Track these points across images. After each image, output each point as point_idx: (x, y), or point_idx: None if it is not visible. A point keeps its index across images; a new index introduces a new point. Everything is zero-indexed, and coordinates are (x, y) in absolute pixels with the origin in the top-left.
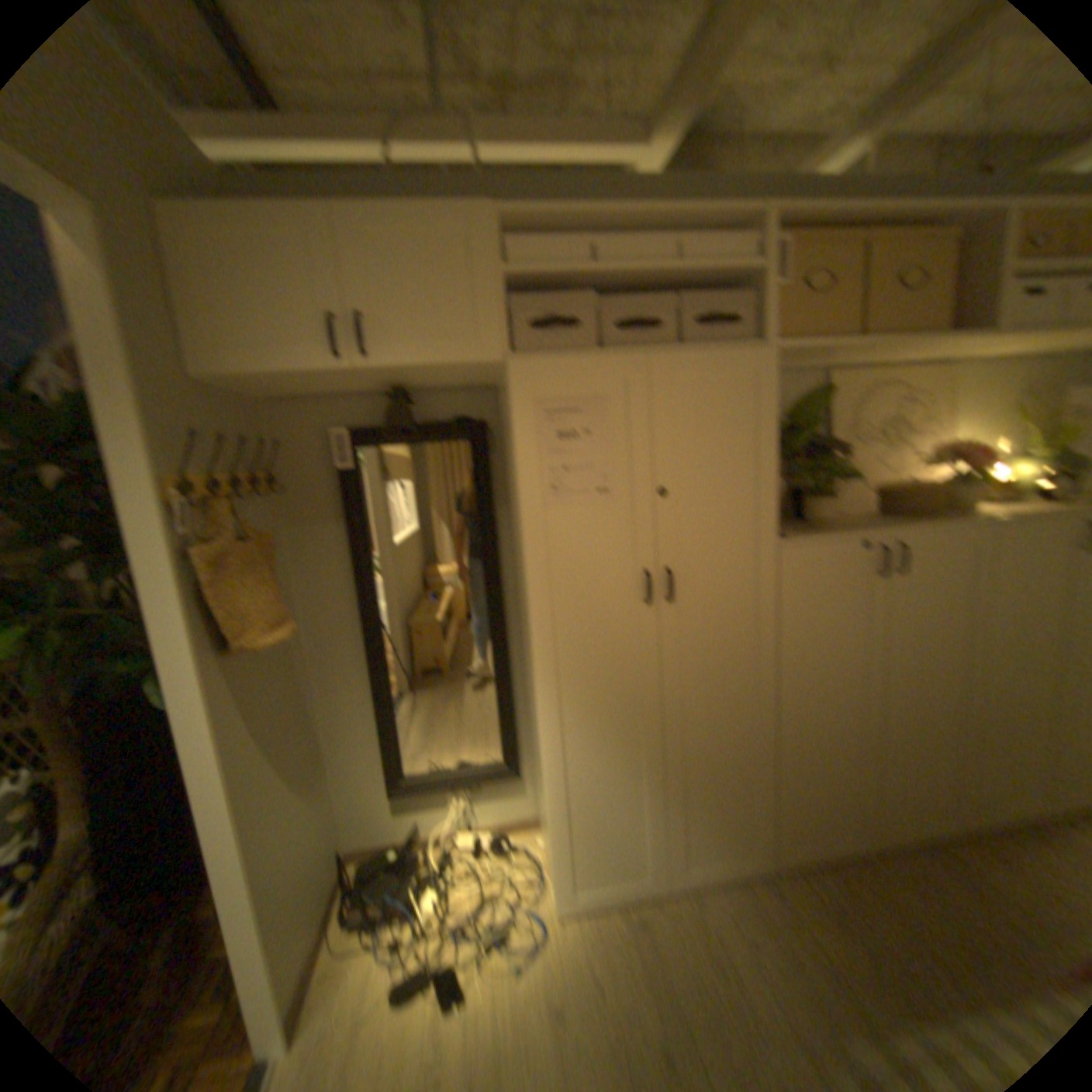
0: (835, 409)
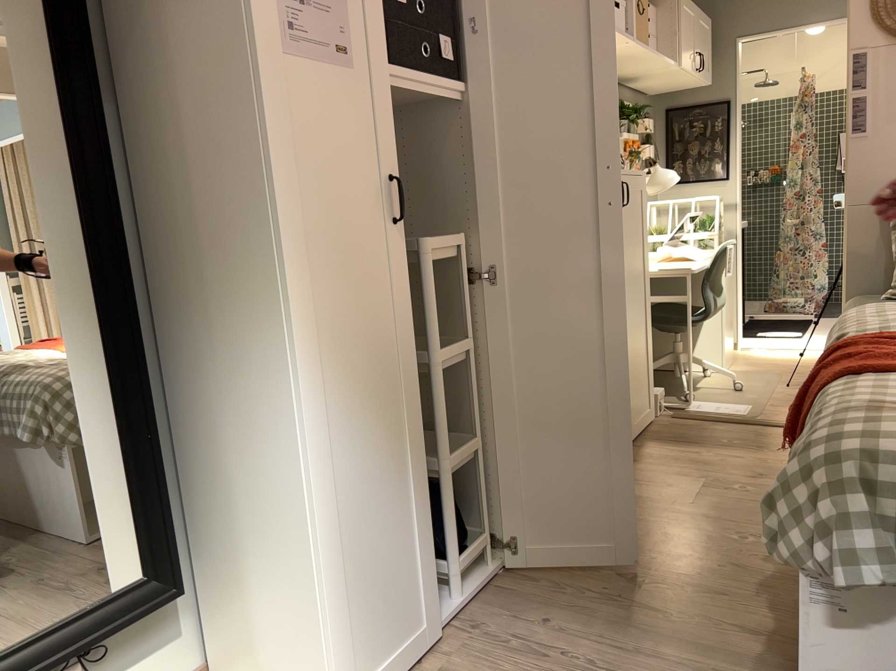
0: None
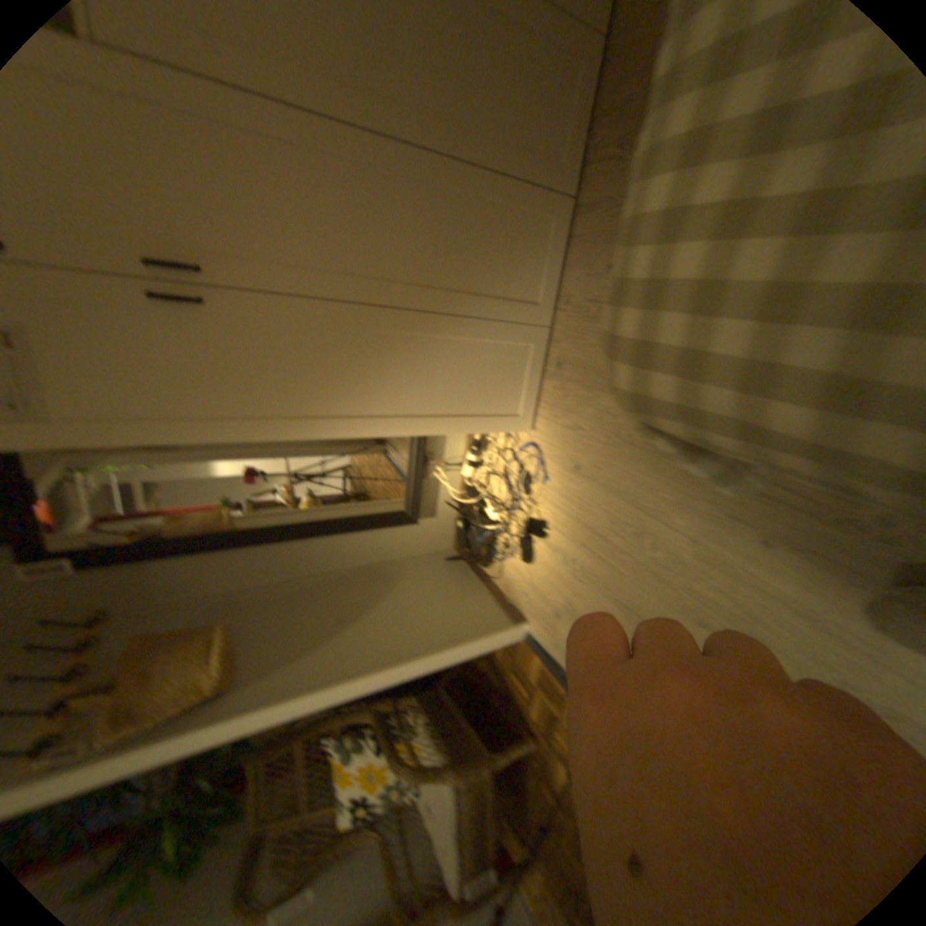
0: None
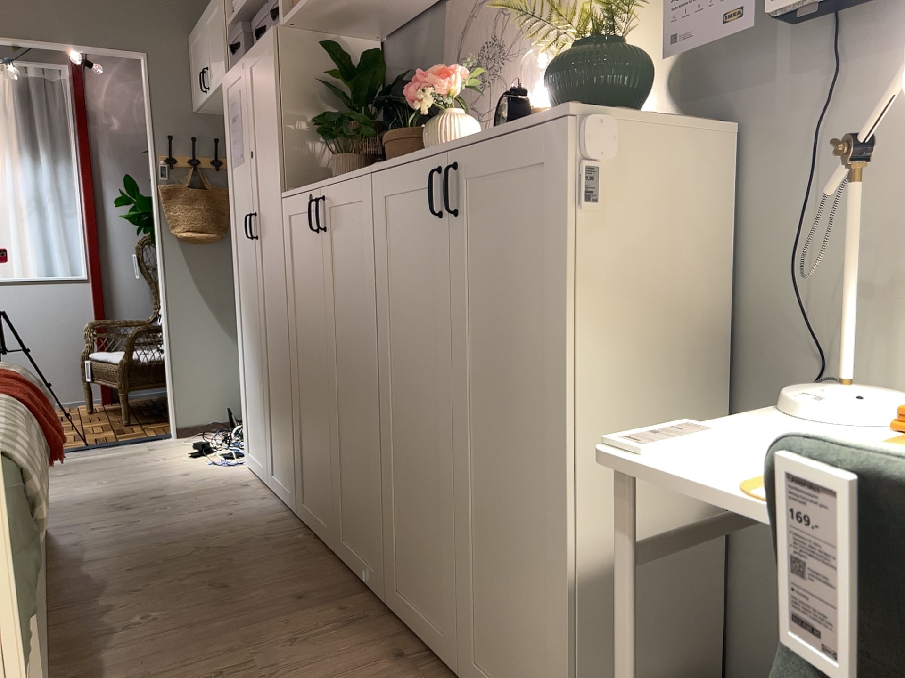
0: (447, 45)
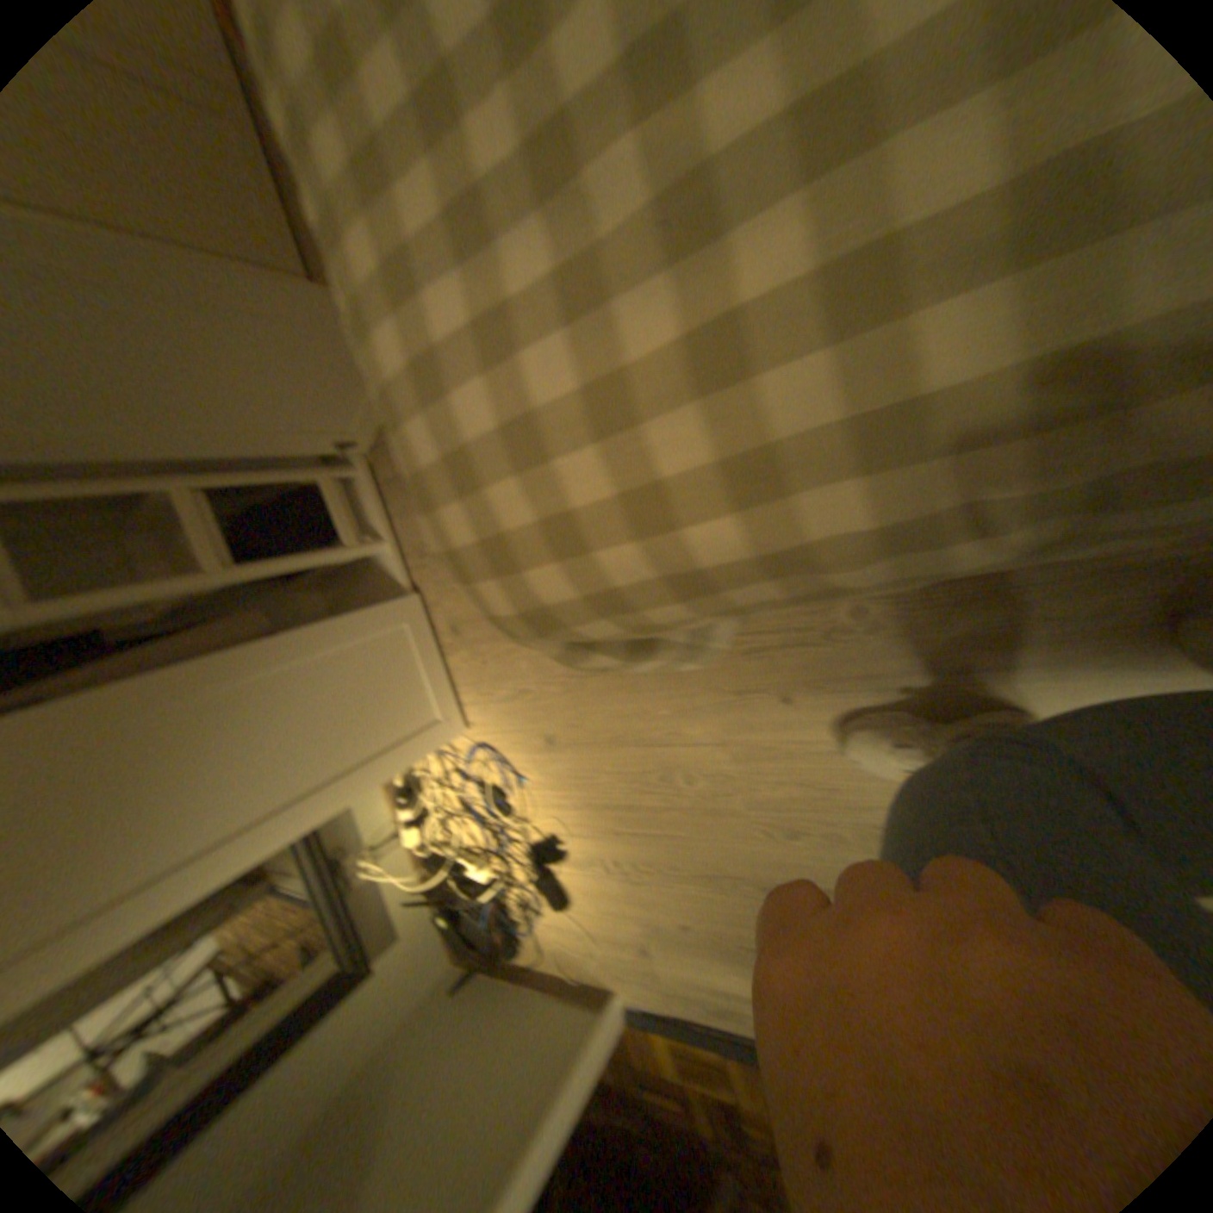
0: None
